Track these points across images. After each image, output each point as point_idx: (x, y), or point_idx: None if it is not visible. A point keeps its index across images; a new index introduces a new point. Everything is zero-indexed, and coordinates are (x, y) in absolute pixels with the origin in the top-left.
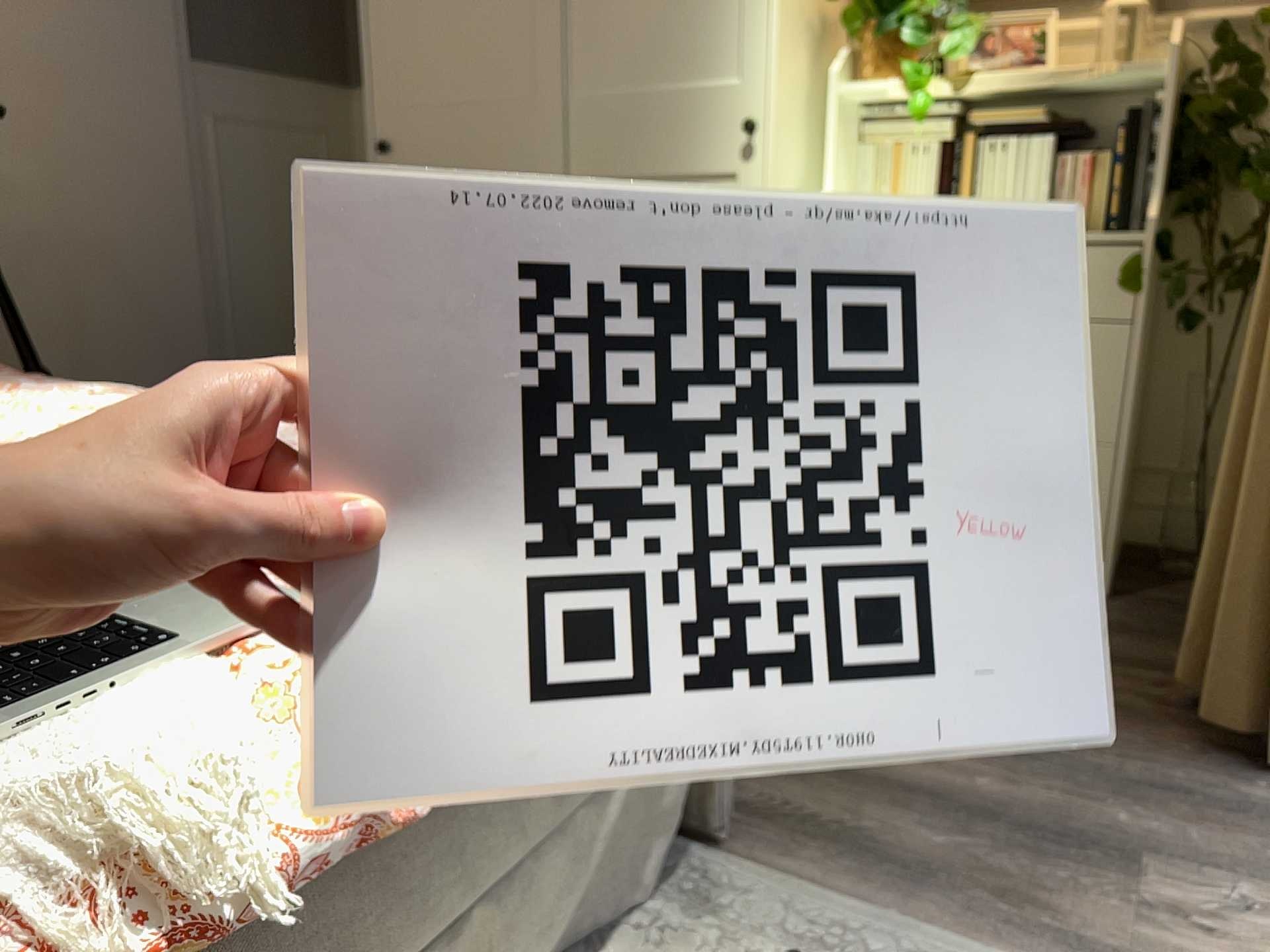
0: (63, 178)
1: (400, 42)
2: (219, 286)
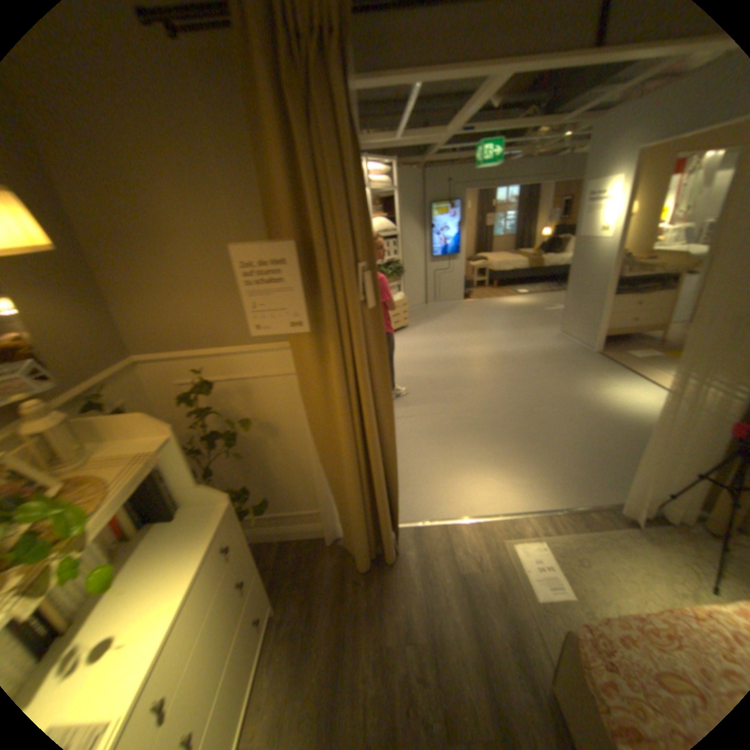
0: None
1: None
2: None
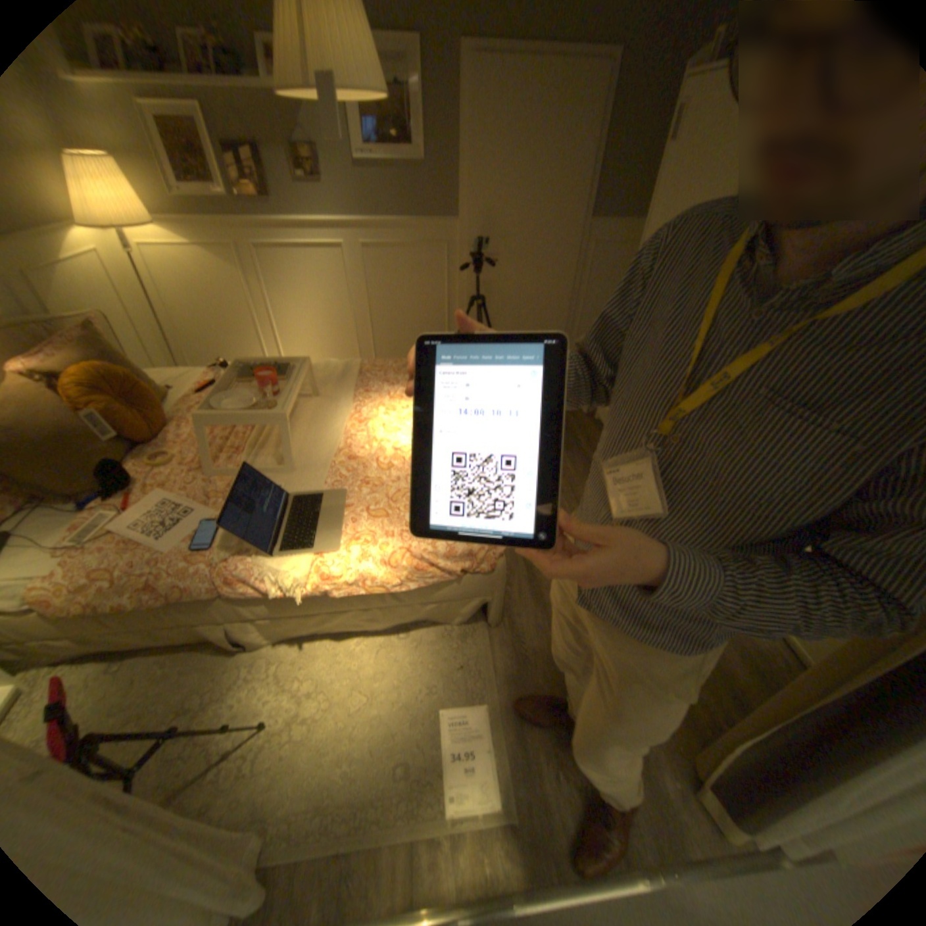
0: (523, 275)
1: None
2: (575, 313)
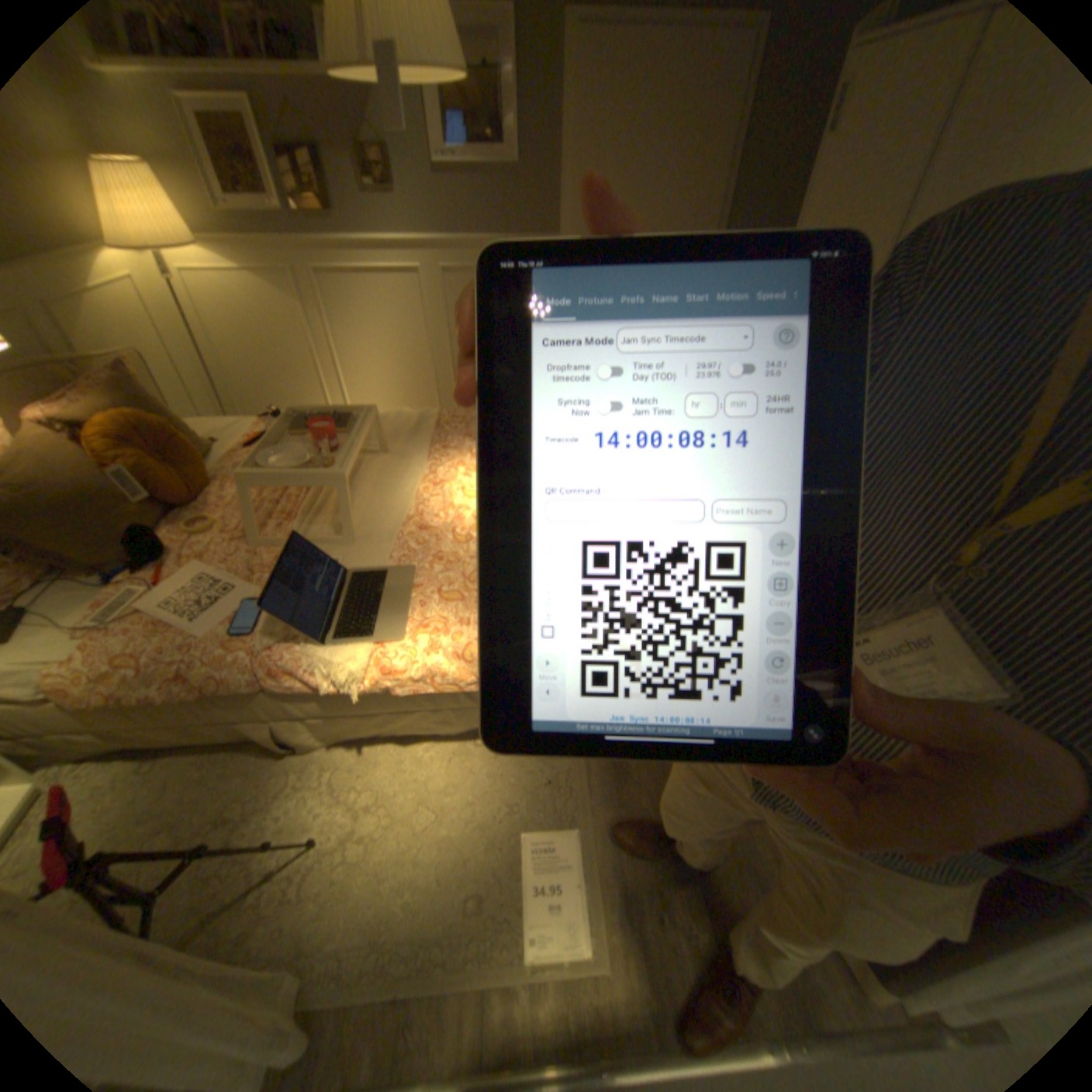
0: None
1: None
2: None
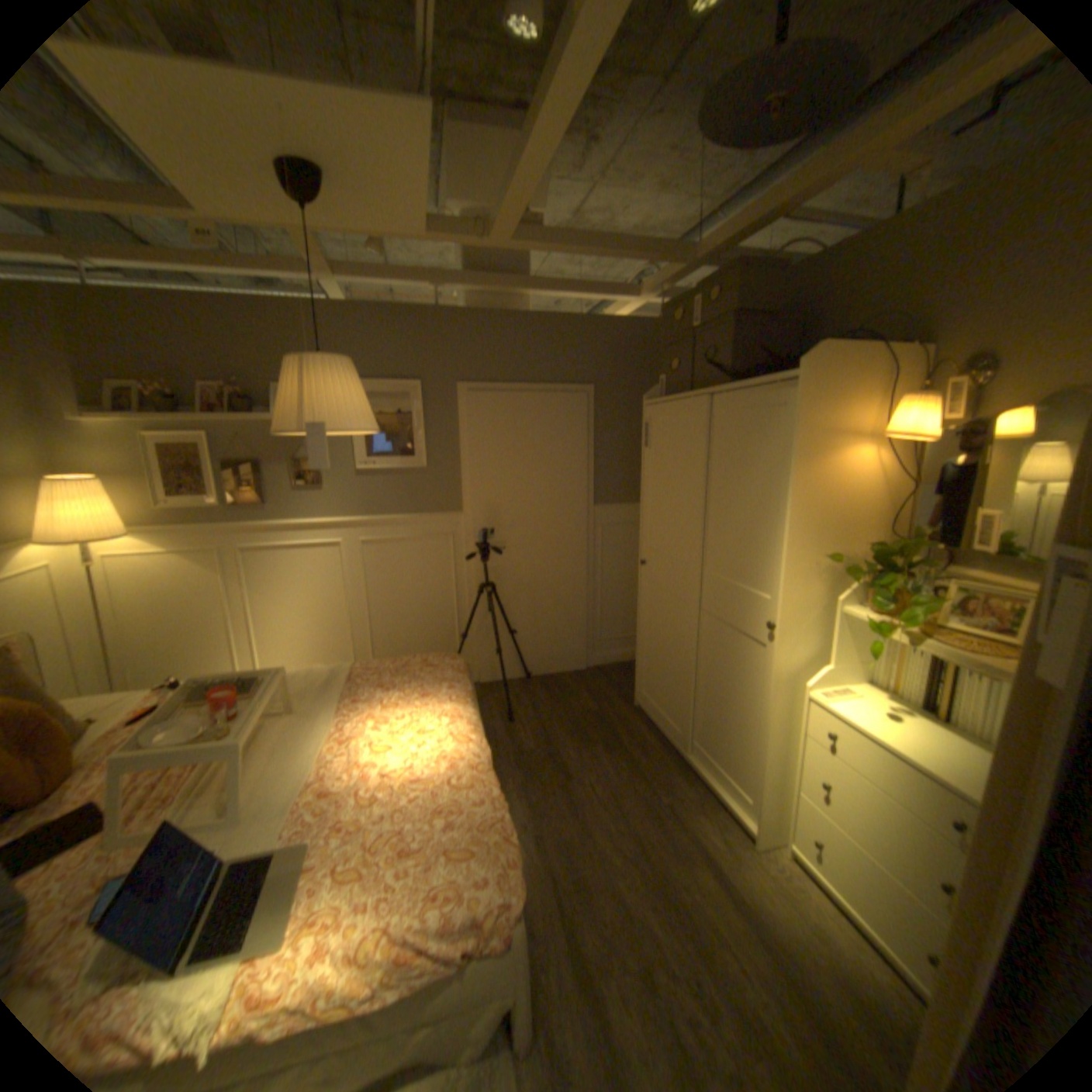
0: (534, 559)
1: (651, 521)
2: (594, 592)
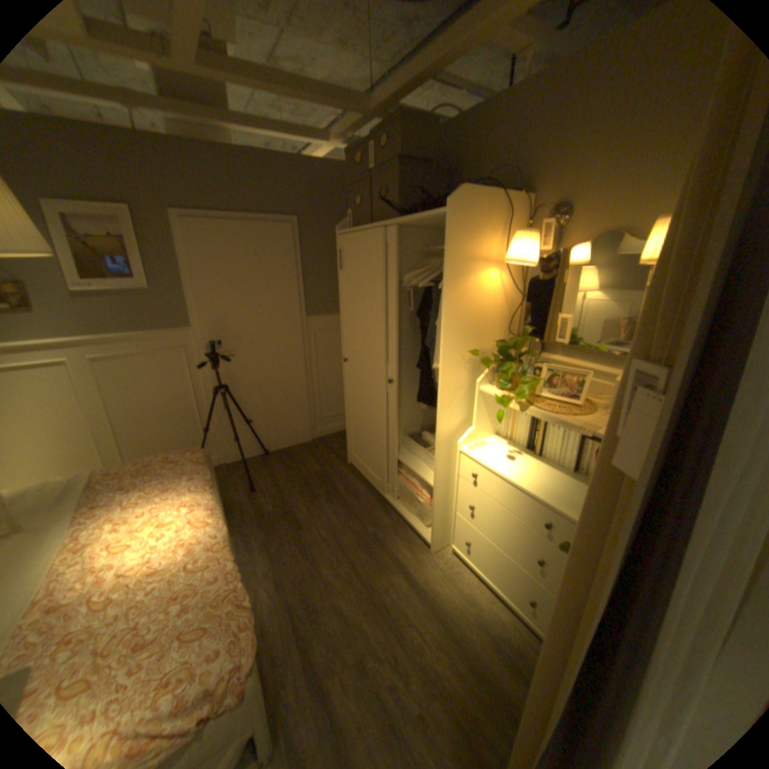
0: (261, 361)
1: (349, 327)
2: (313, 383)
